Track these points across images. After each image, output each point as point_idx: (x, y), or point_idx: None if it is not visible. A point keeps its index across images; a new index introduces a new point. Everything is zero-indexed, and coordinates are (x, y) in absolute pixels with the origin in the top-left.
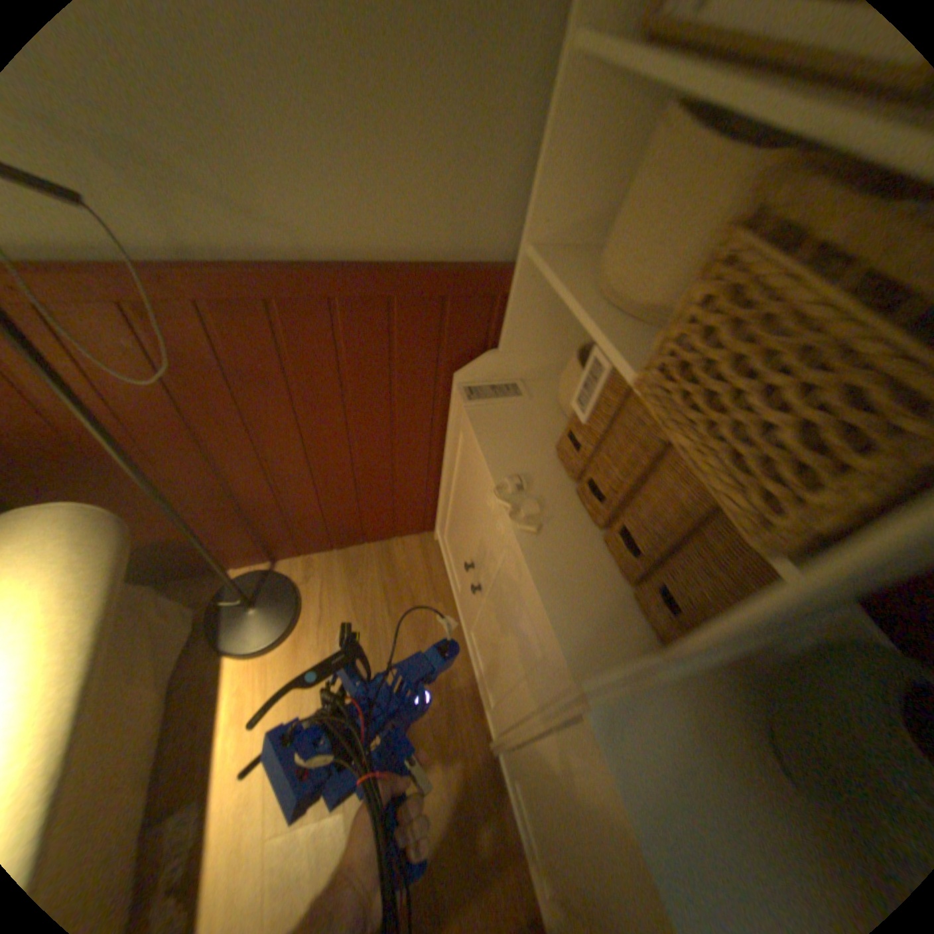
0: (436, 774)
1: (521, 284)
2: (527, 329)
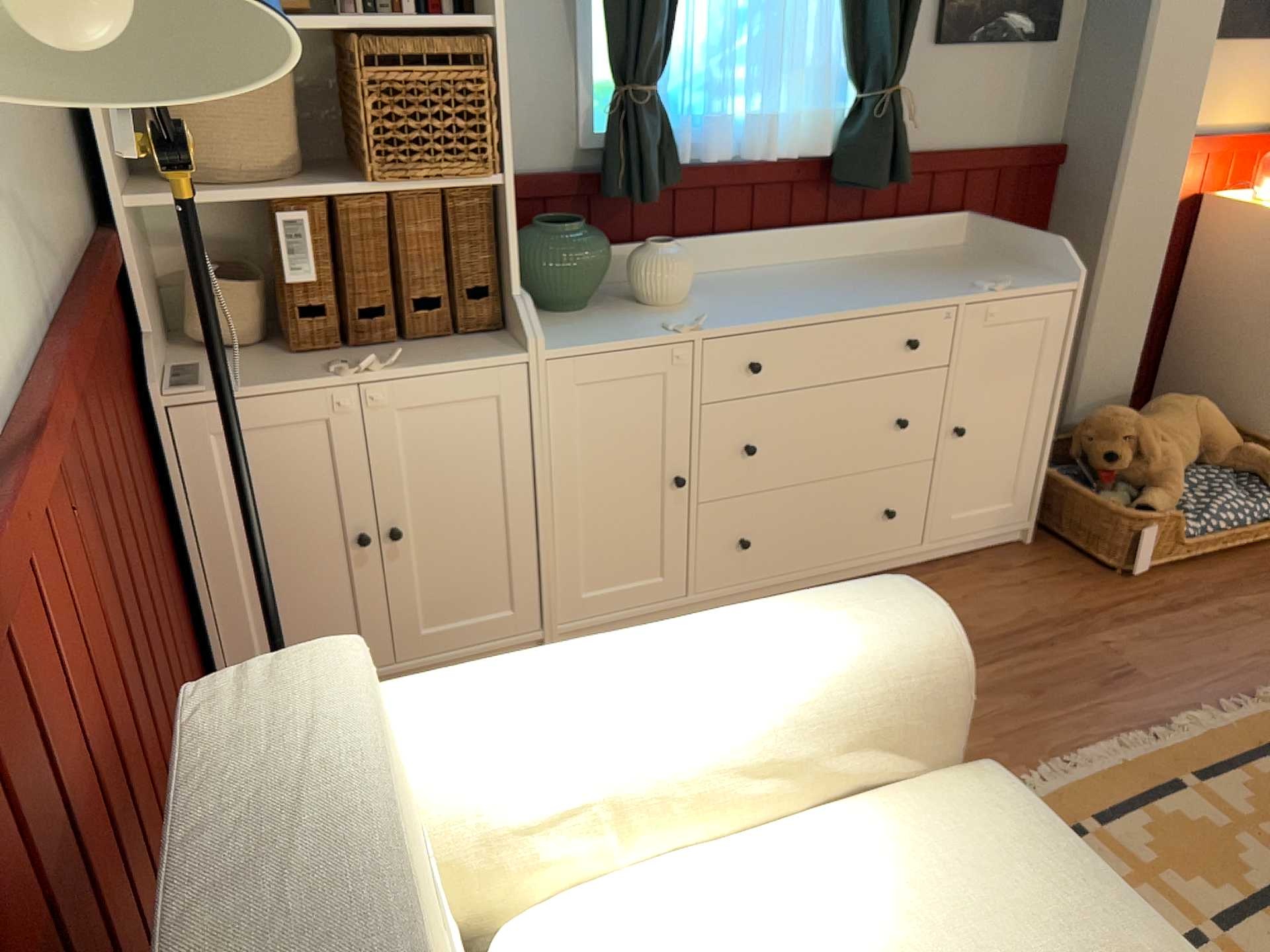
0: None
1: (128, 245)
2: (148, 295)
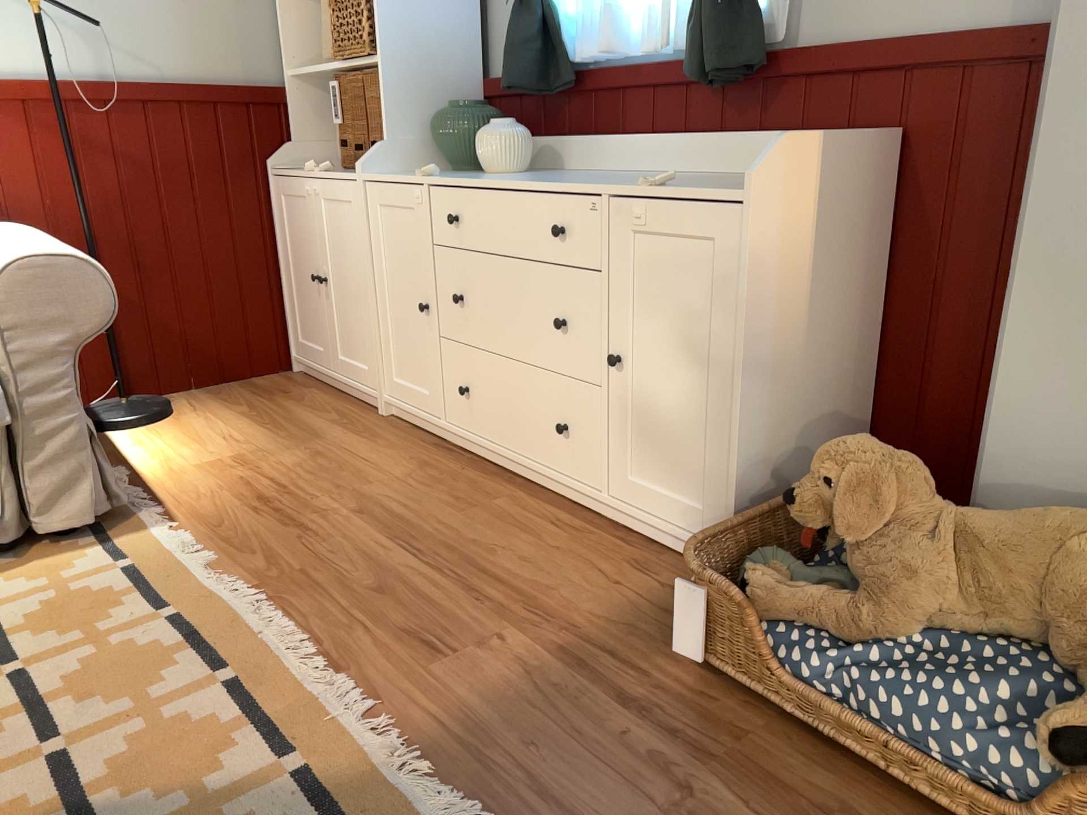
0: (332, 429)
1: (290, 98)
2: (304, 127)
